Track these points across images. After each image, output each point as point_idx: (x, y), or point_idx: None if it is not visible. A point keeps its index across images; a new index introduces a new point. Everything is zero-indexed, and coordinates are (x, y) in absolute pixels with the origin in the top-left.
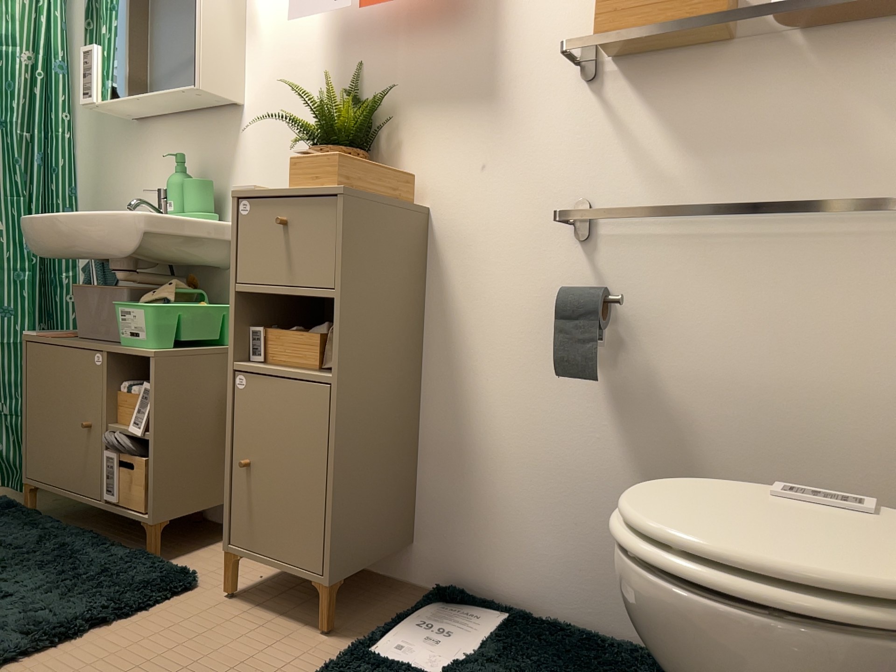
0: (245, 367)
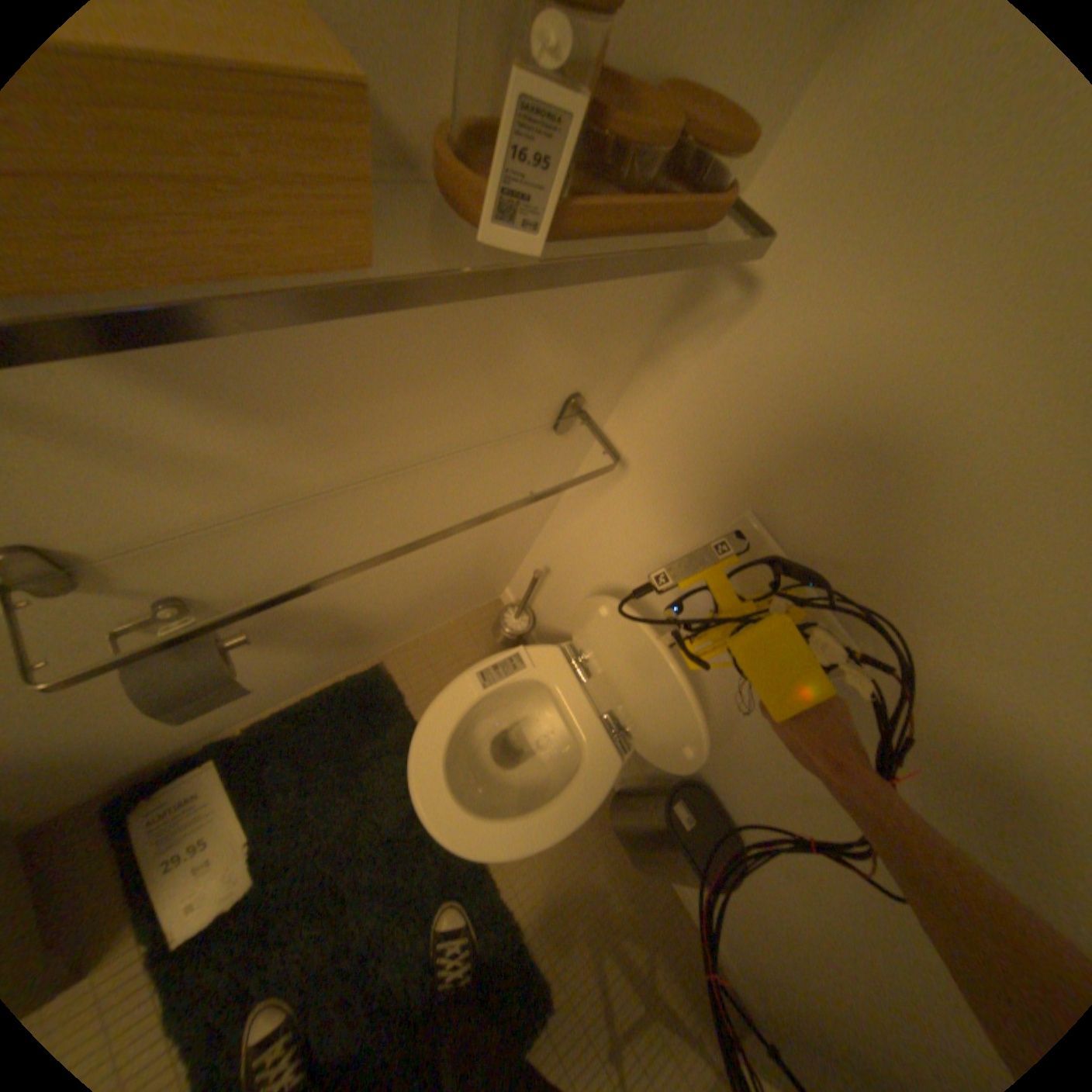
0: None
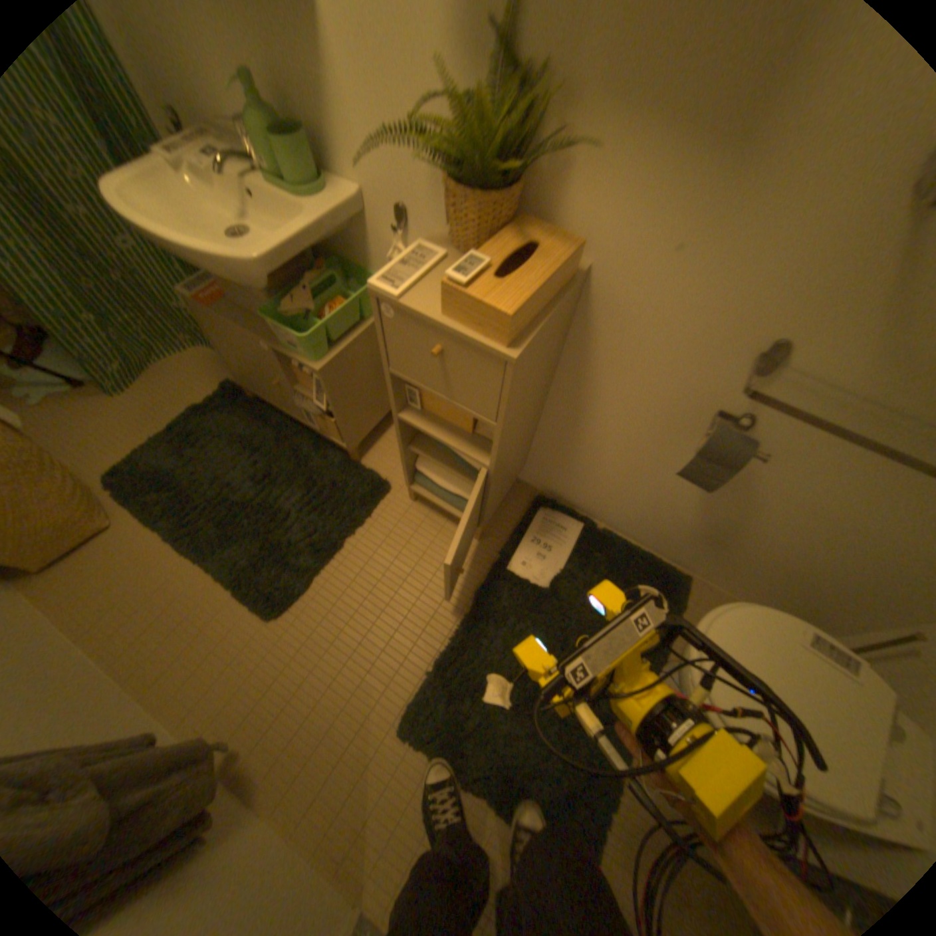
0: (405, 420)
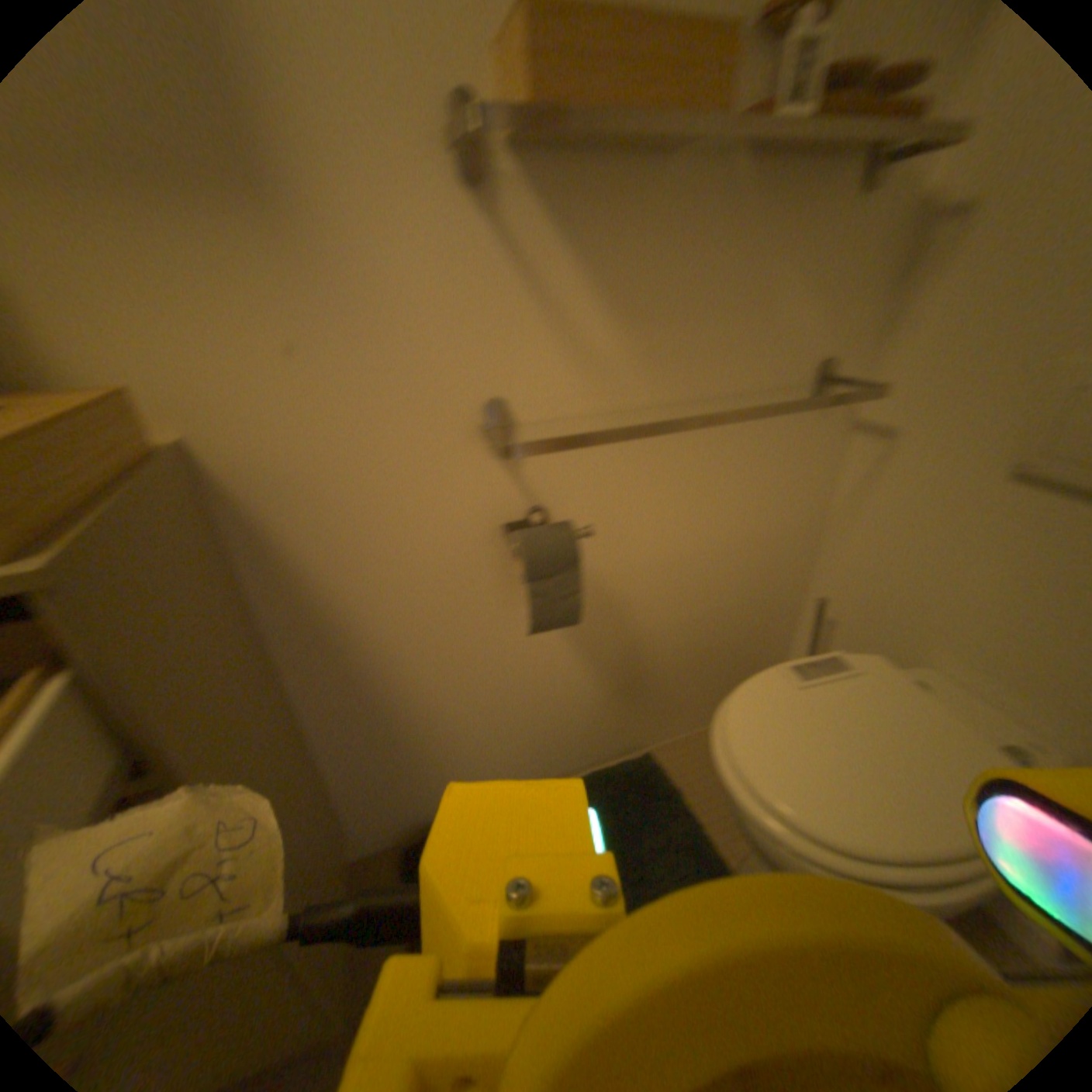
0: None
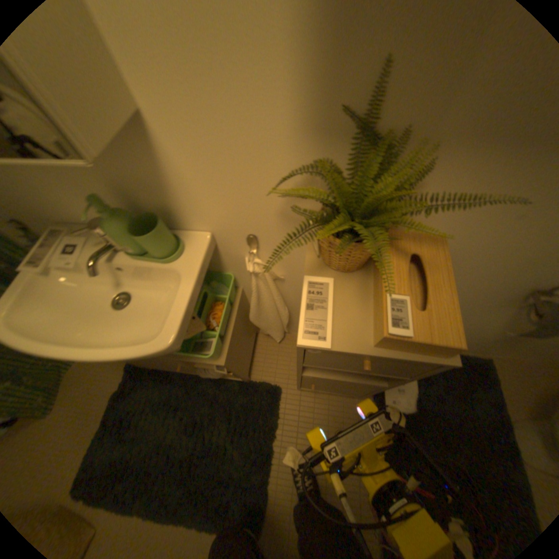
0: (307, 376)
